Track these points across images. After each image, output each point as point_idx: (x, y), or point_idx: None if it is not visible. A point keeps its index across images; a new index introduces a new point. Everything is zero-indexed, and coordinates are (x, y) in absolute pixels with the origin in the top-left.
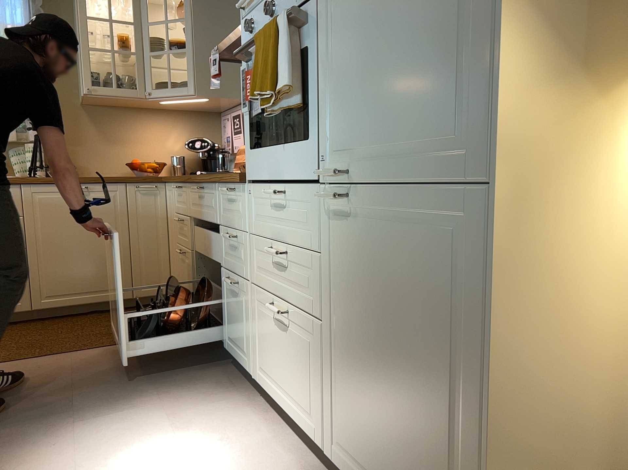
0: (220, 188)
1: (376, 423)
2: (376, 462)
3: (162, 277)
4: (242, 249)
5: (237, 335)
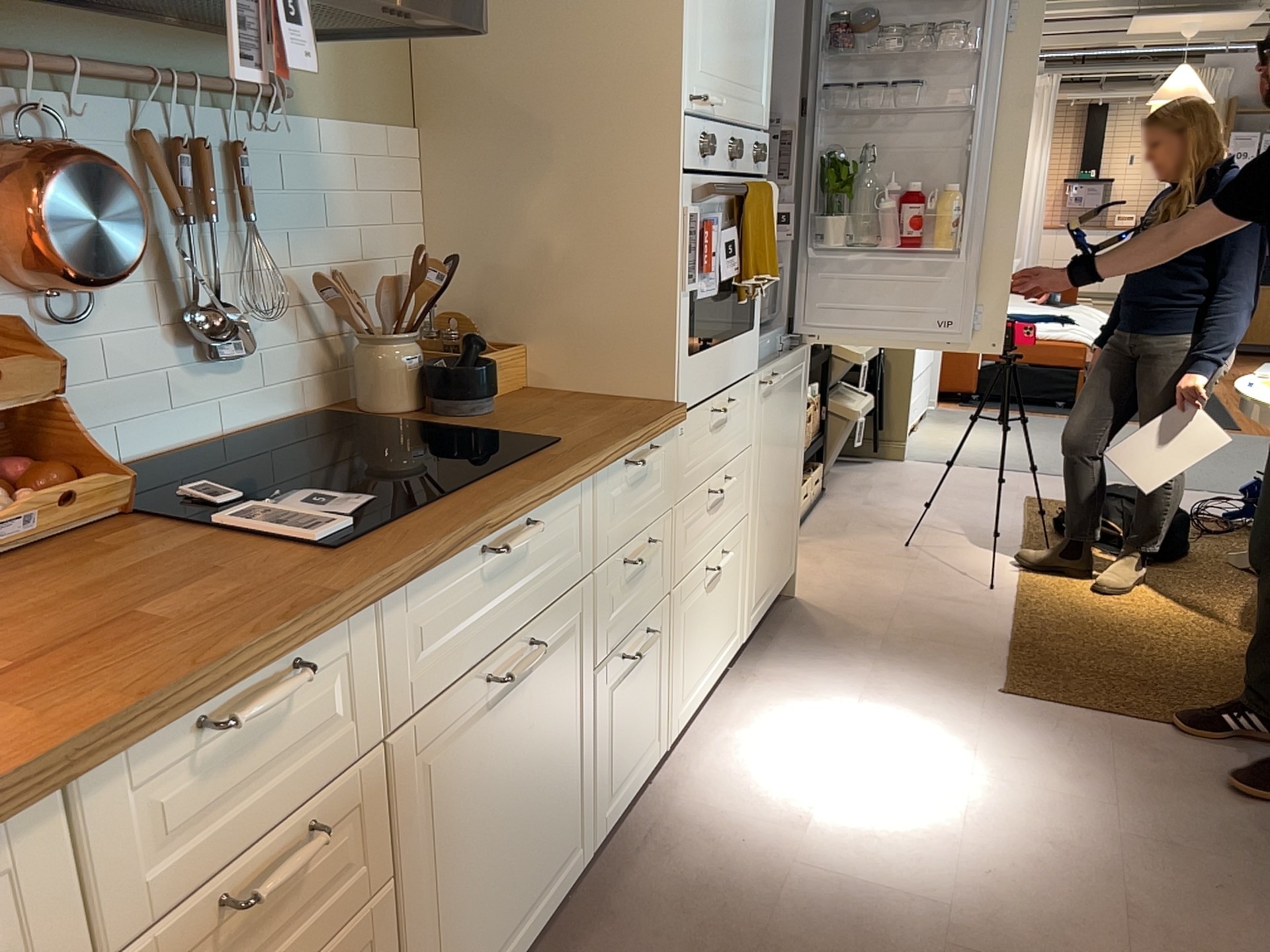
0: (607, 472)
1: (771, 542)
2: (770, 572)
3: None
4: (655, 553)
5: (635, 744)
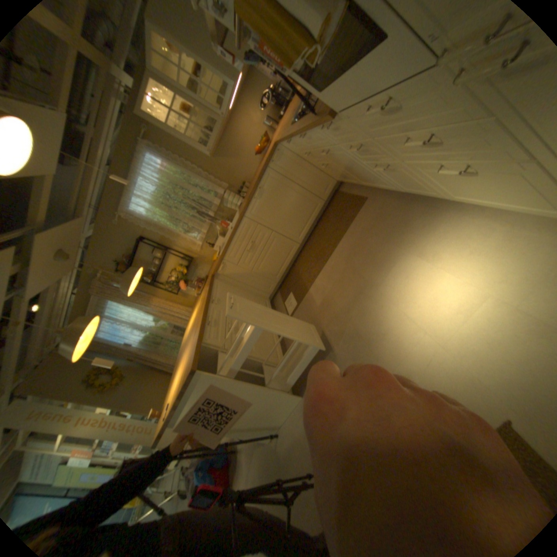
0: (318, 126)
1: None
2: None
3: (327, 179)
4: (373, 146)
5: (413, 184)
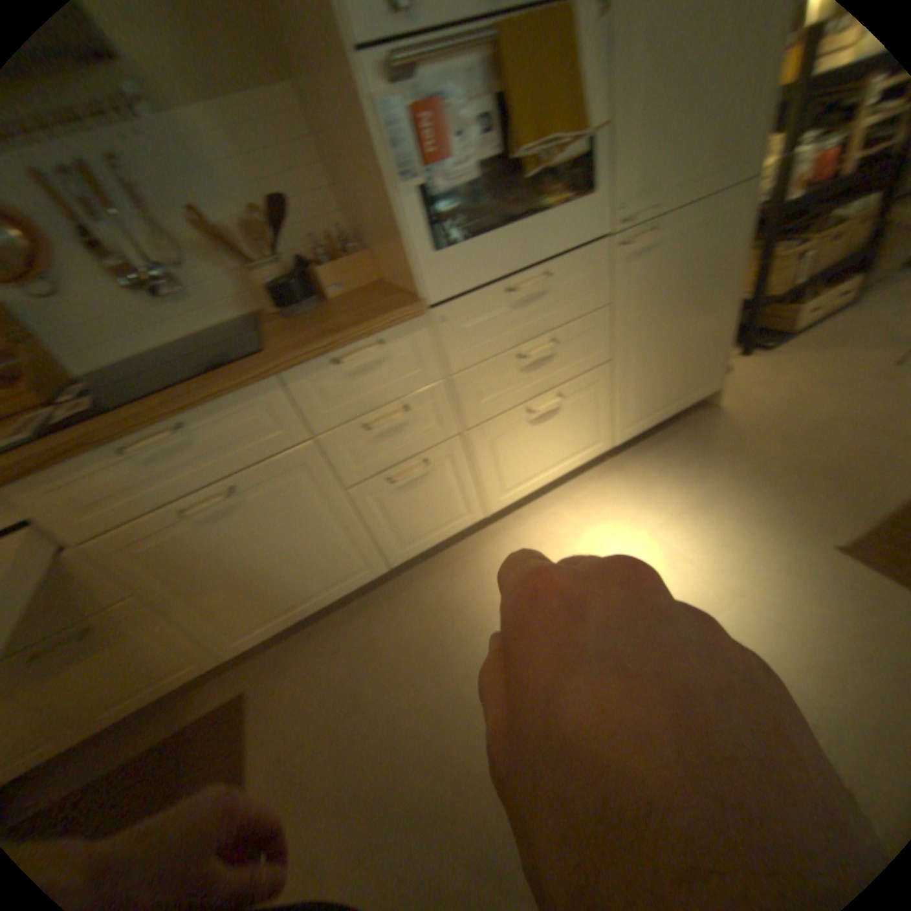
0: (306, 373)
1: (668, 374)
2: (666, 396)
3: None
4: (427, 412)
5: (436, 519)
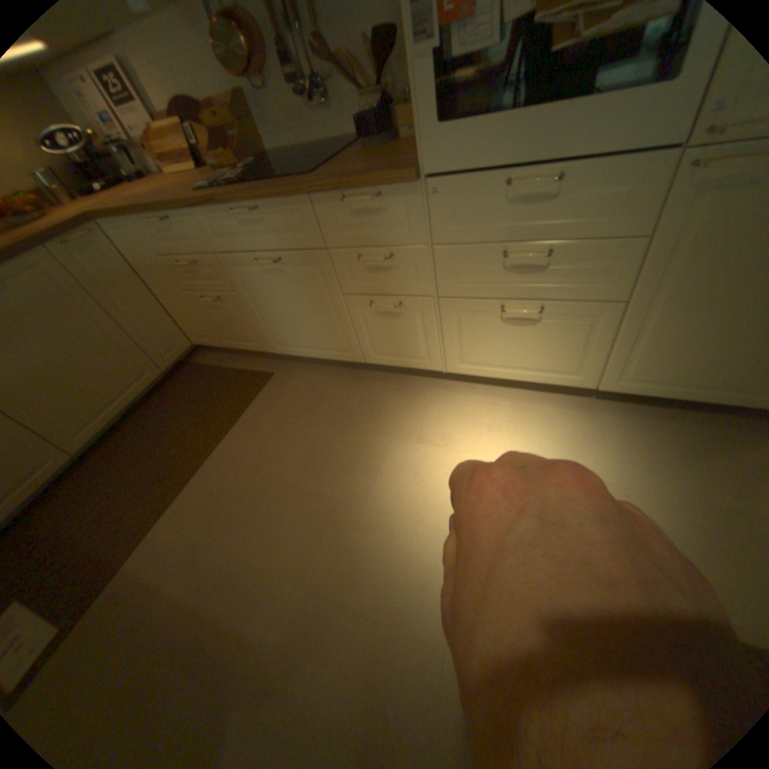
0: (322, 198)
1: (707, 352)
2: (693, 374)
3: (173, 334)
4: (405, 265)
5: (399, 348)
